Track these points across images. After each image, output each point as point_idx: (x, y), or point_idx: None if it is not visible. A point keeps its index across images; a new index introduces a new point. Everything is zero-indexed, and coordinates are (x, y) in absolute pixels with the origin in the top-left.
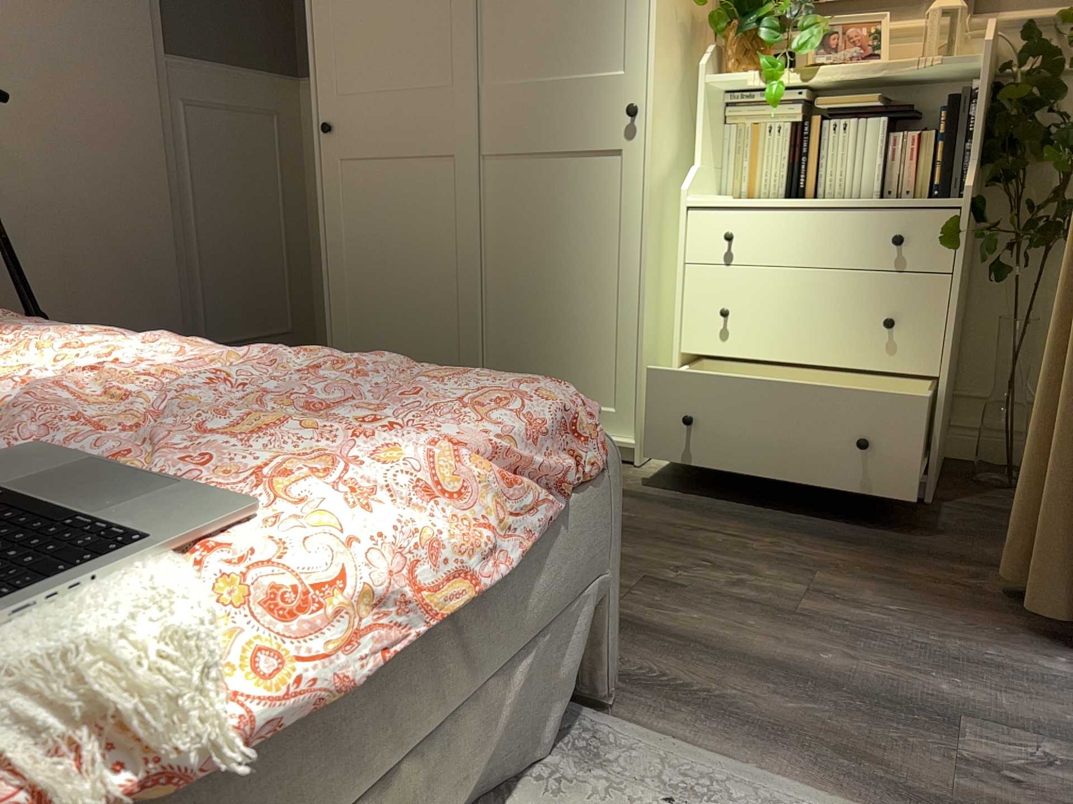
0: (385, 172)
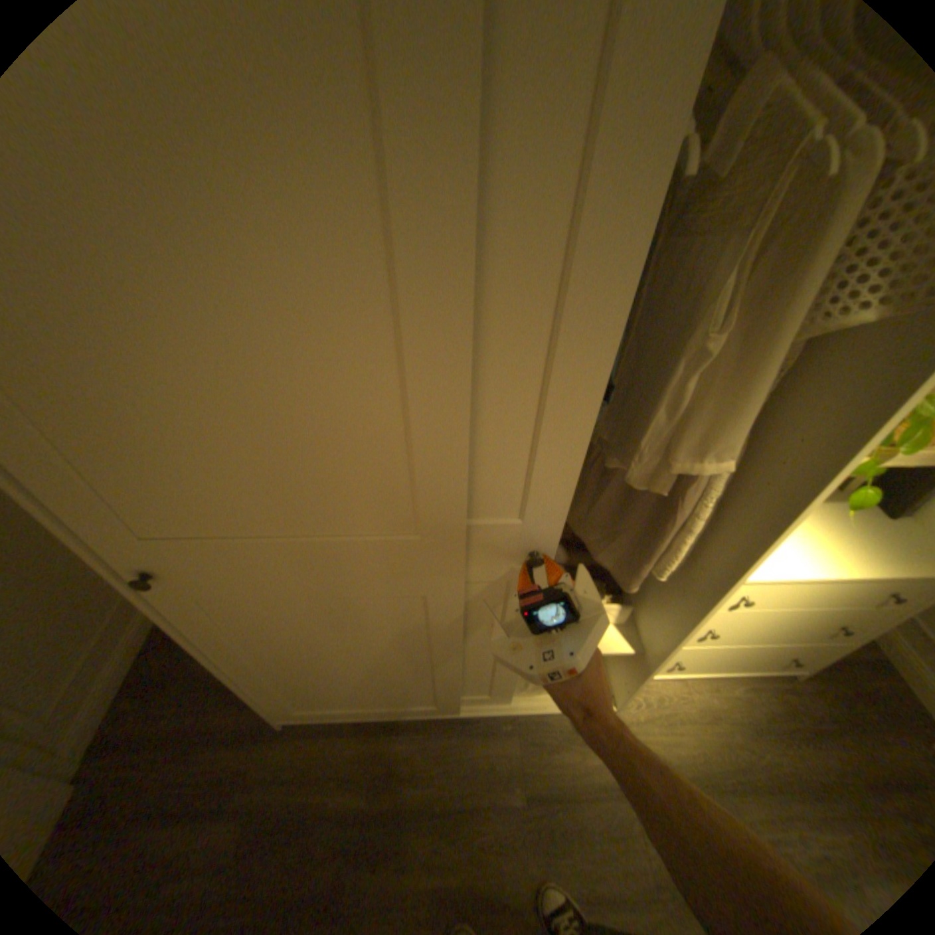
0: (293, 609)
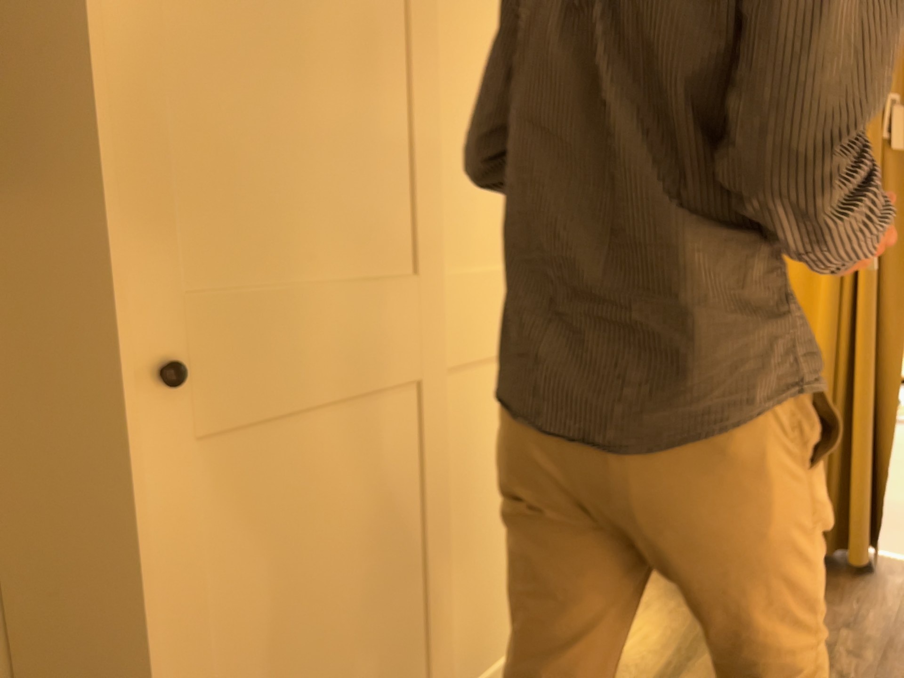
0: (326, 425)
